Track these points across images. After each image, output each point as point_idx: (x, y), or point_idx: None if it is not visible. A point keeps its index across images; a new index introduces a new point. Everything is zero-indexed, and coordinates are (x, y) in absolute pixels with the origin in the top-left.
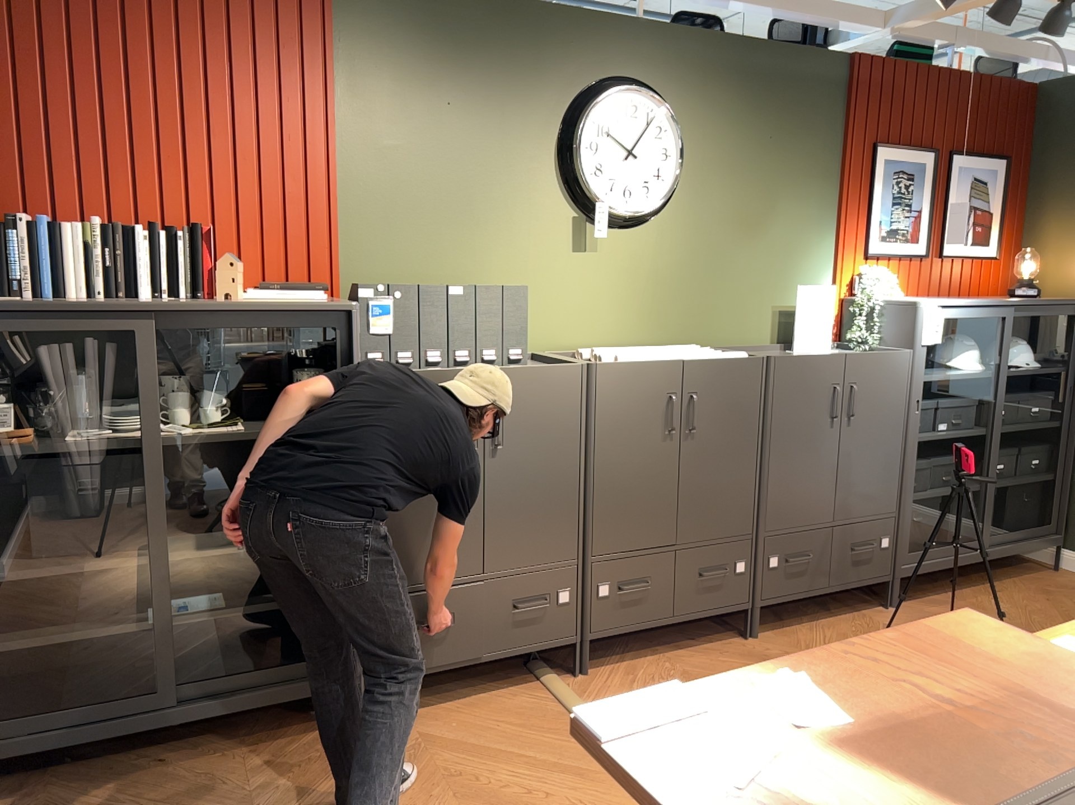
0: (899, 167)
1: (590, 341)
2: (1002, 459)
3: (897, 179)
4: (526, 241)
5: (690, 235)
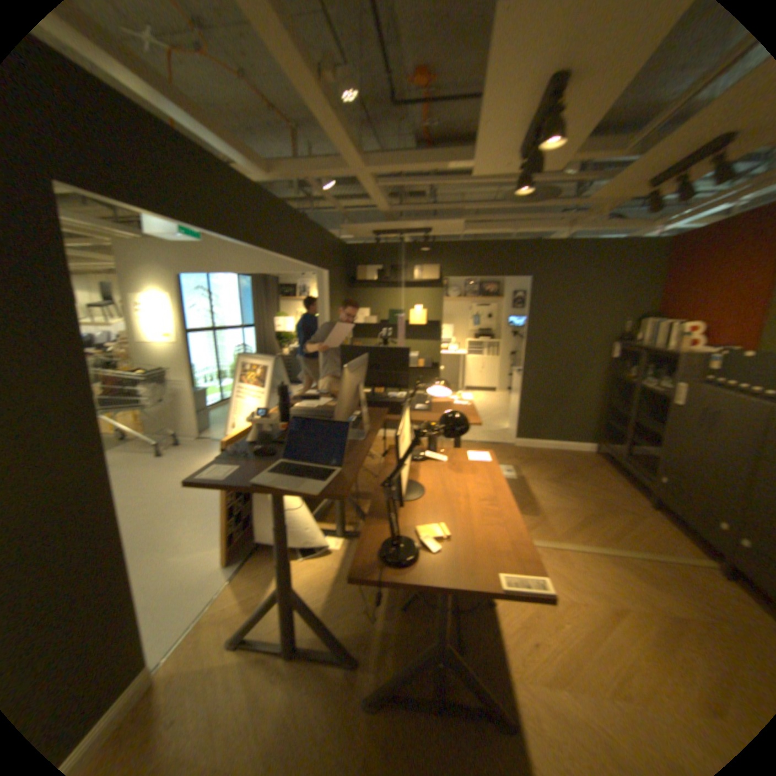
0: None
1: None
2: None
3: None
4: None
5: None
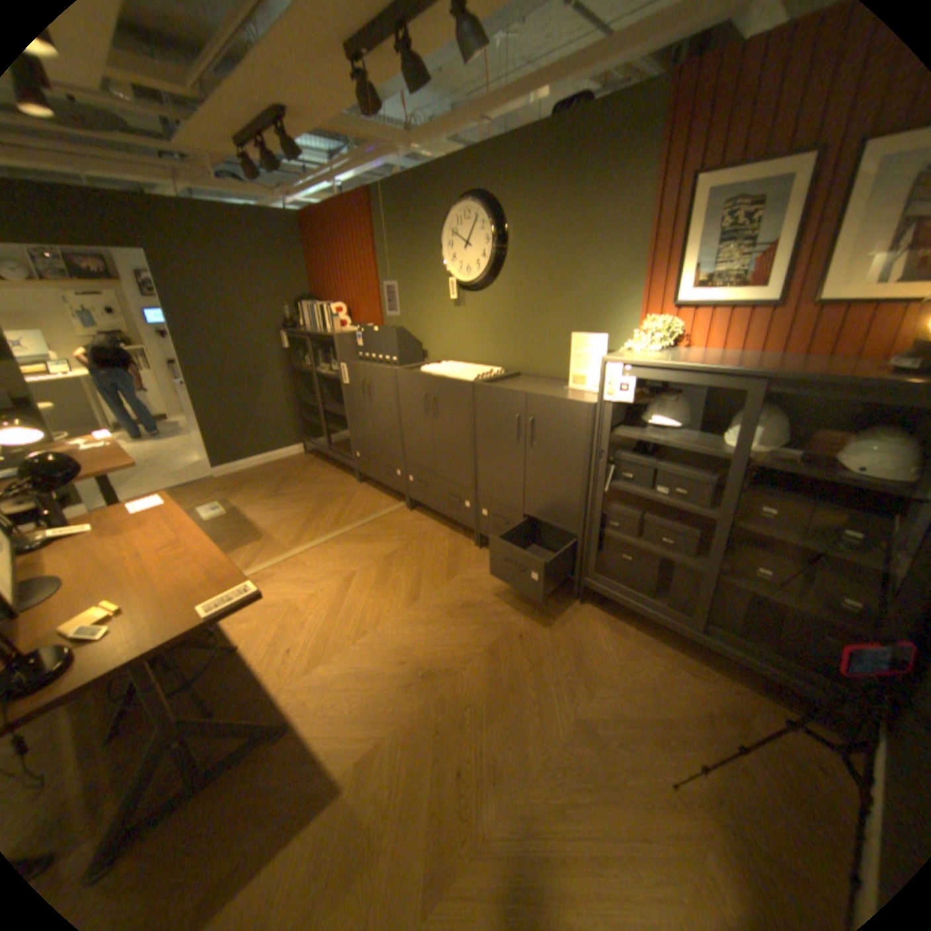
0: (735, 192)
1: (465, 359)
2: (770, 565)
3: (731, 207)
4: (435, 303)
5: (514, 293)
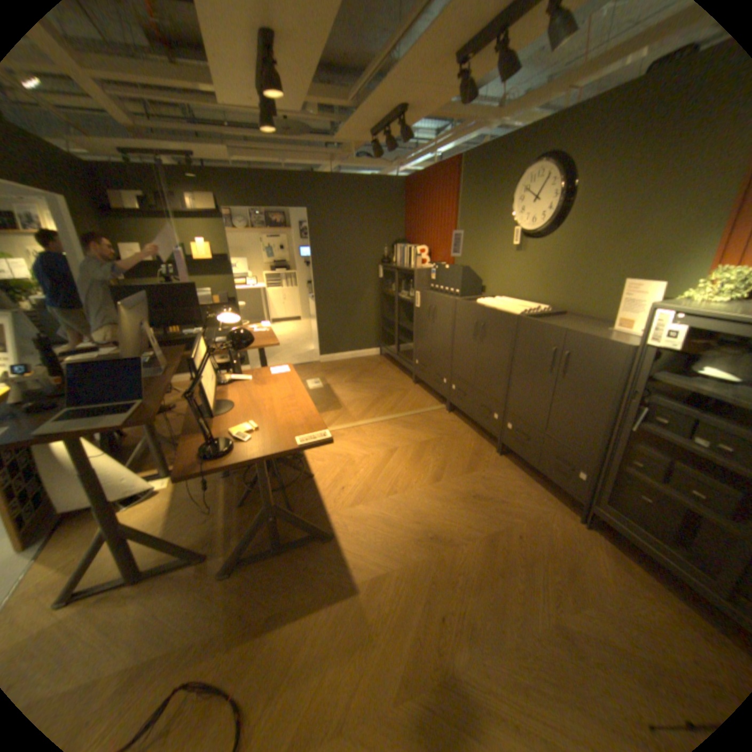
0: None
1: (517, 295)
2: None
3: None
4: (500, 247)
5: (574, 240)
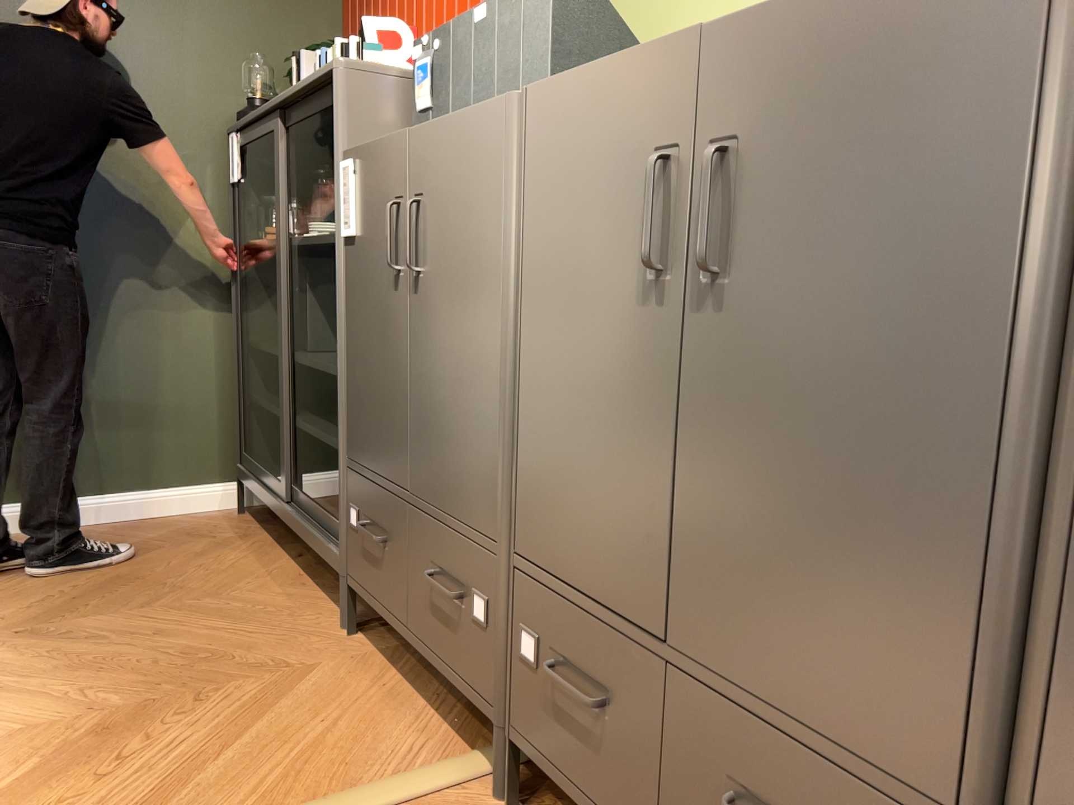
0: None
1: None
2: None
3: None
4: None
5: None
